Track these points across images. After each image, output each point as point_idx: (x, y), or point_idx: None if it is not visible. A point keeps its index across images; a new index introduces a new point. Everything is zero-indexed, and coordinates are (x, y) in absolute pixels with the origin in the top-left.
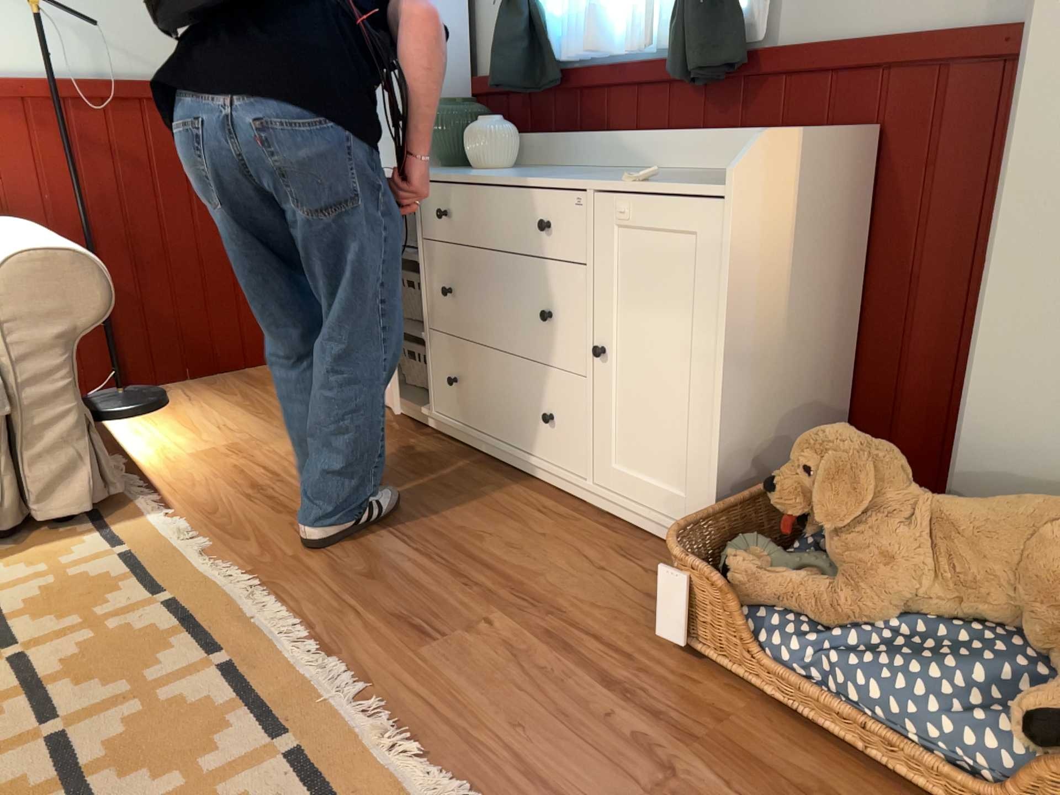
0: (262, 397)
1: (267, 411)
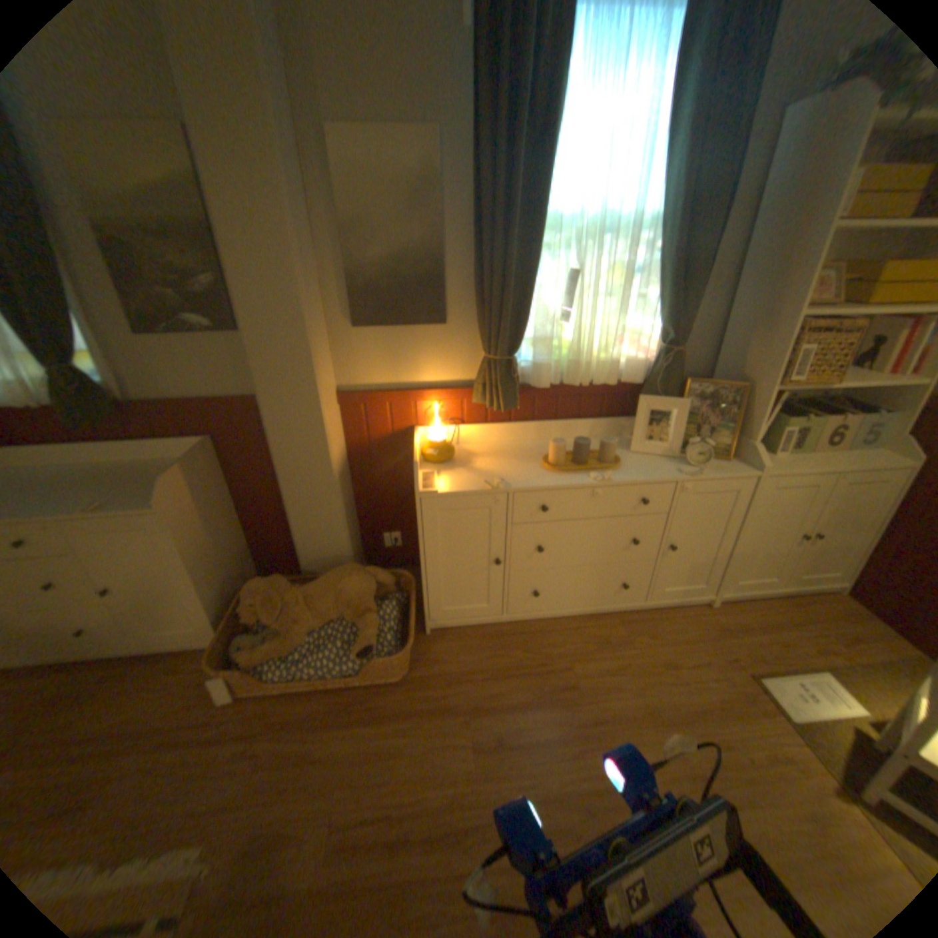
0: None
1: None
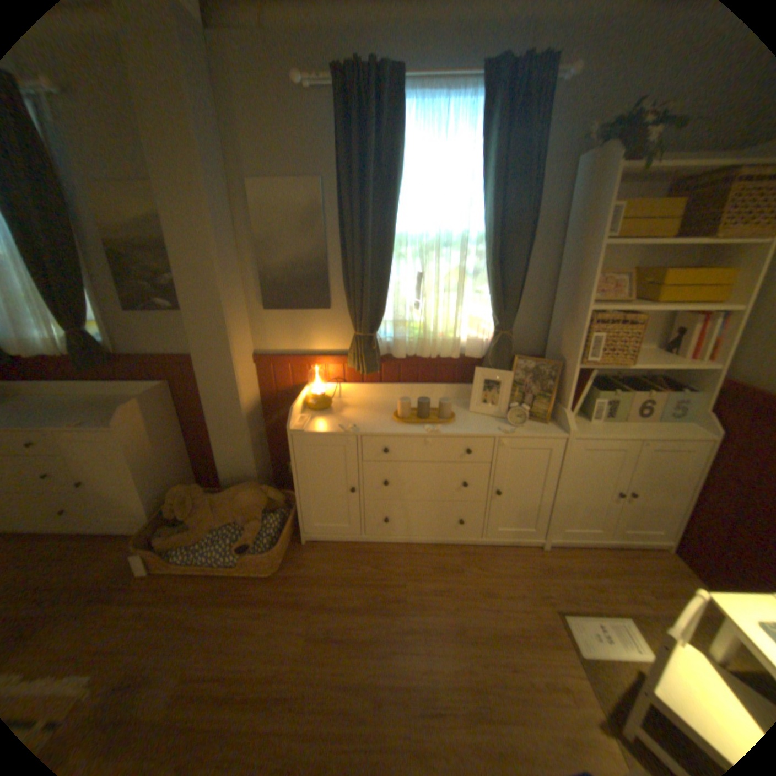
0: None
1: None
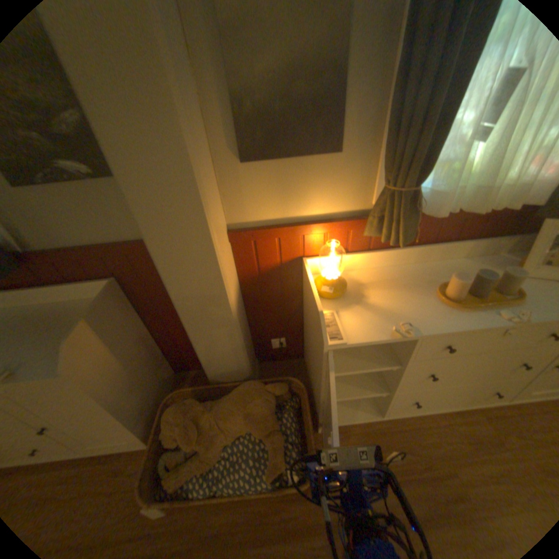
0: None
1: None
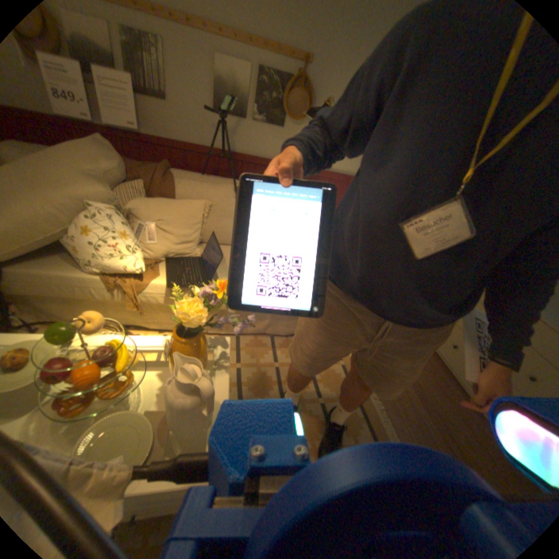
0: None
1: None
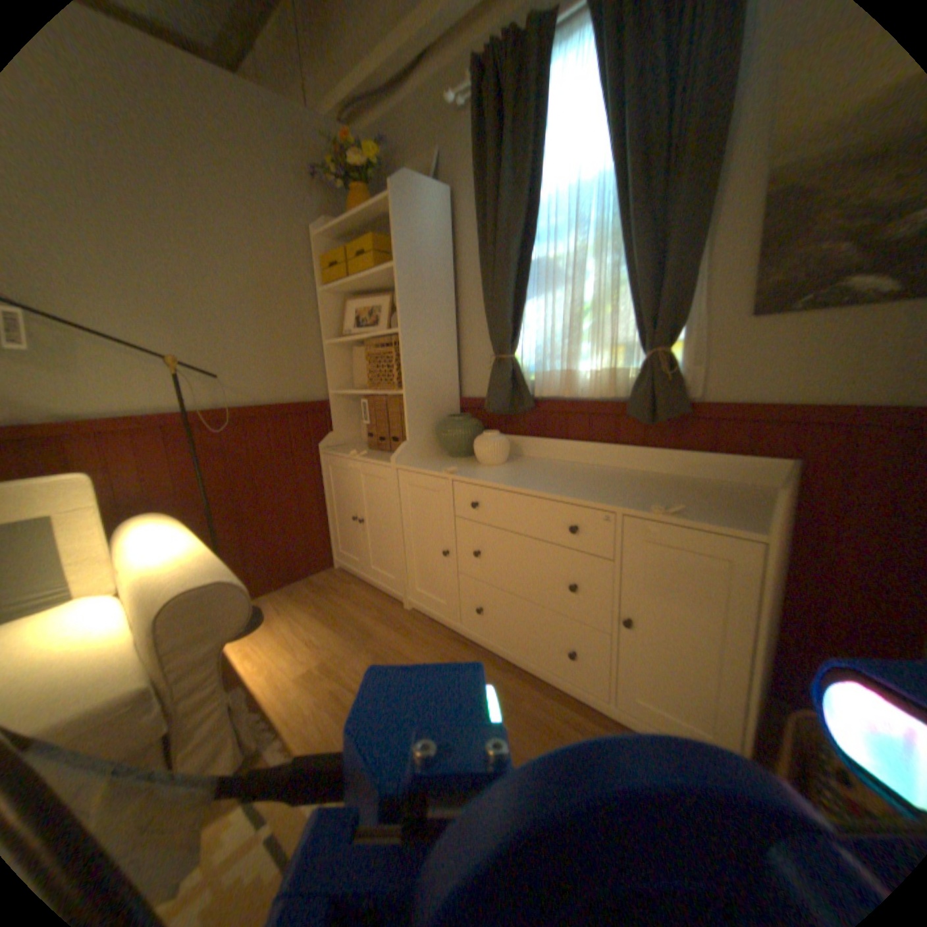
0: (329, 606)
1: (337, 621)
